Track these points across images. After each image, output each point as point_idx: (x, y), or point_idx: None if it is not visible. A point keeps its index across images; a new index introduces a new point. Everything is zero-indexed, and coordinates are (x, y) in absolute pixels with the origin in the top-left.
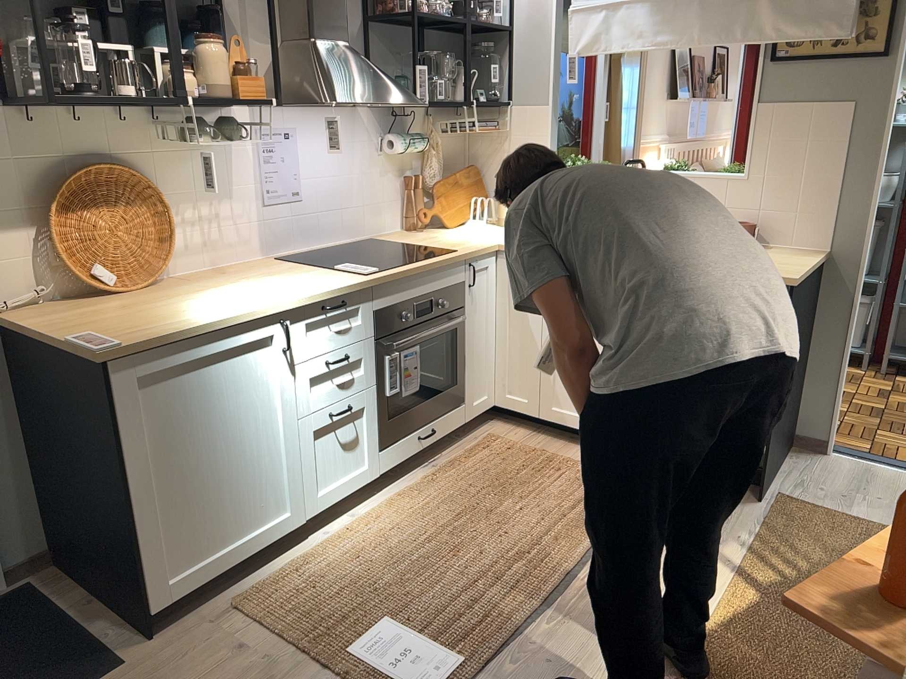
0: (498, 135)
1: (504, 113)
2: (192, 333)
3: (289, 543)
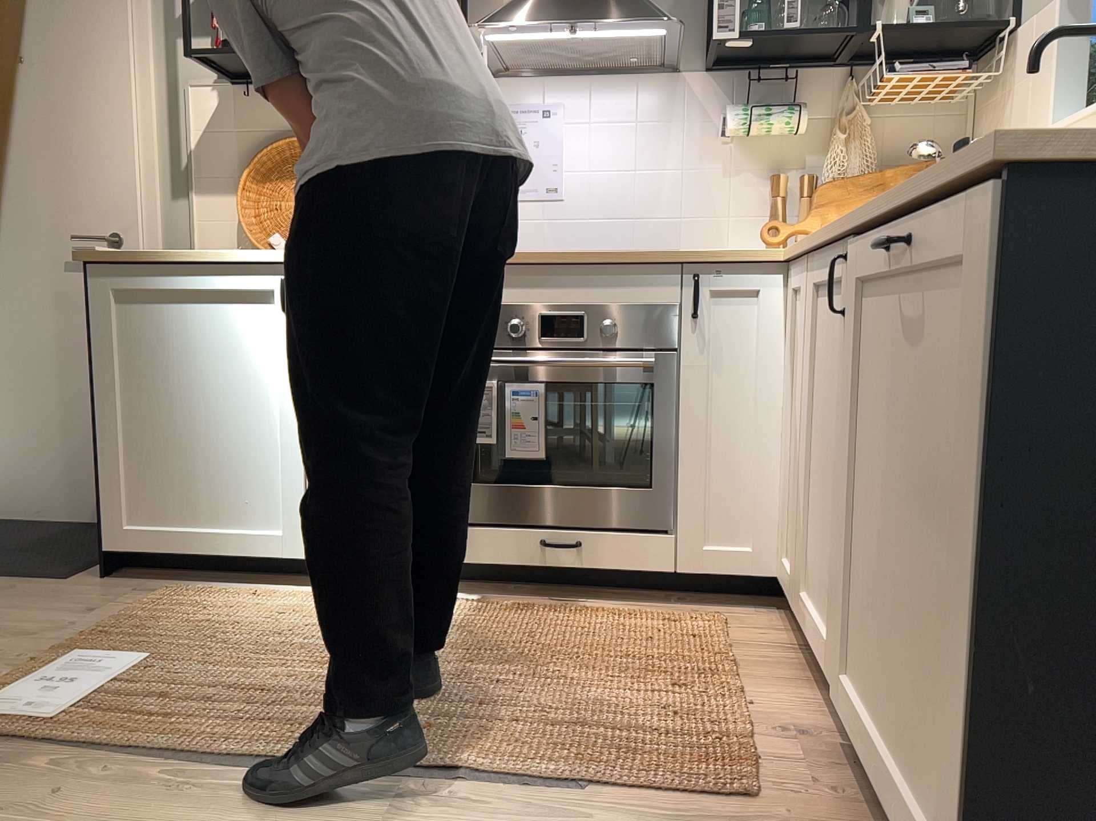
0: (997, 96)
1: (1004, 51)
2: (167, 258)
3: (300, 583)
